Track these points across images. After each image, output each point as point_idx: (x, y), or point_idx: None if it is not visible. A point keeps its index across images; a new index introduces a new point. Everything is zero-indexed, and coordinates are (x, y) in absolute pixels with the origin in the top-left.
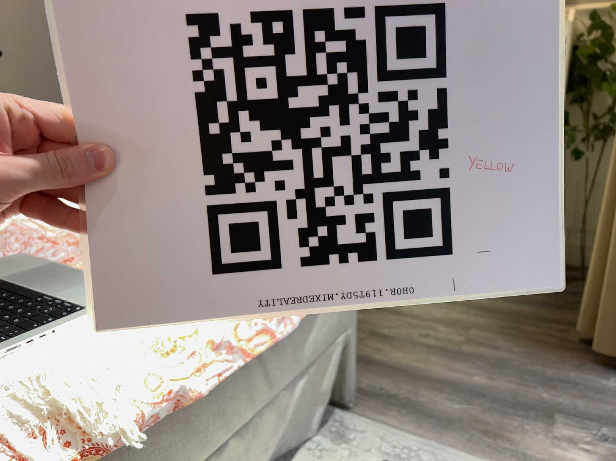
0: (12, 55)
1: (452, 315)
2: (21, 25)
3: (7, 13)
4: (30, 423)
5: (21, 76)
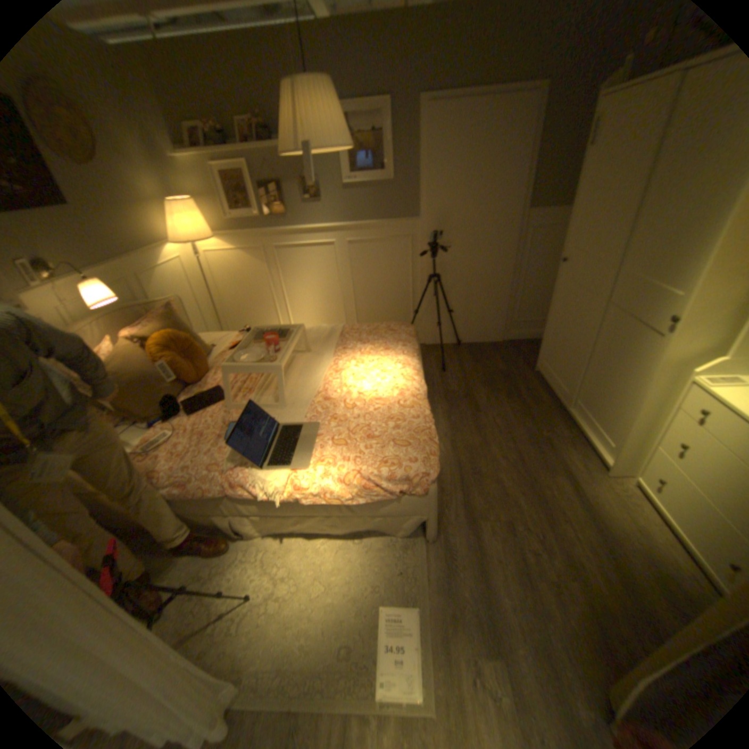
0: (466, 239)
1: (592, 561)
2: (475, 219)
3: (467, 214)
4: (264, 486)
5: (468, 250)
